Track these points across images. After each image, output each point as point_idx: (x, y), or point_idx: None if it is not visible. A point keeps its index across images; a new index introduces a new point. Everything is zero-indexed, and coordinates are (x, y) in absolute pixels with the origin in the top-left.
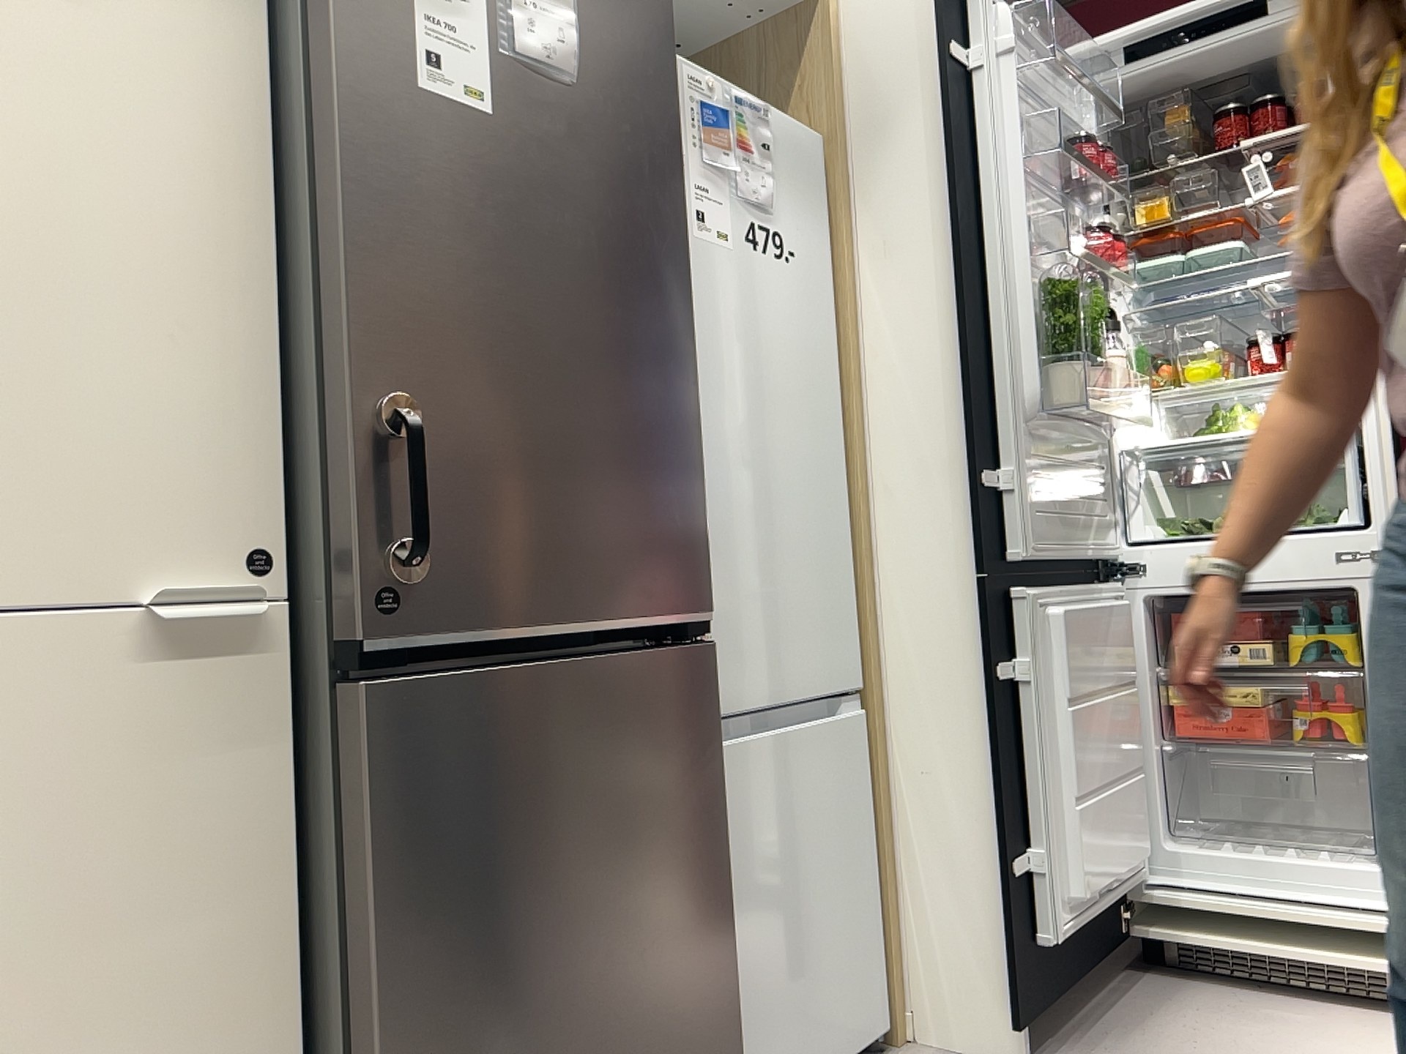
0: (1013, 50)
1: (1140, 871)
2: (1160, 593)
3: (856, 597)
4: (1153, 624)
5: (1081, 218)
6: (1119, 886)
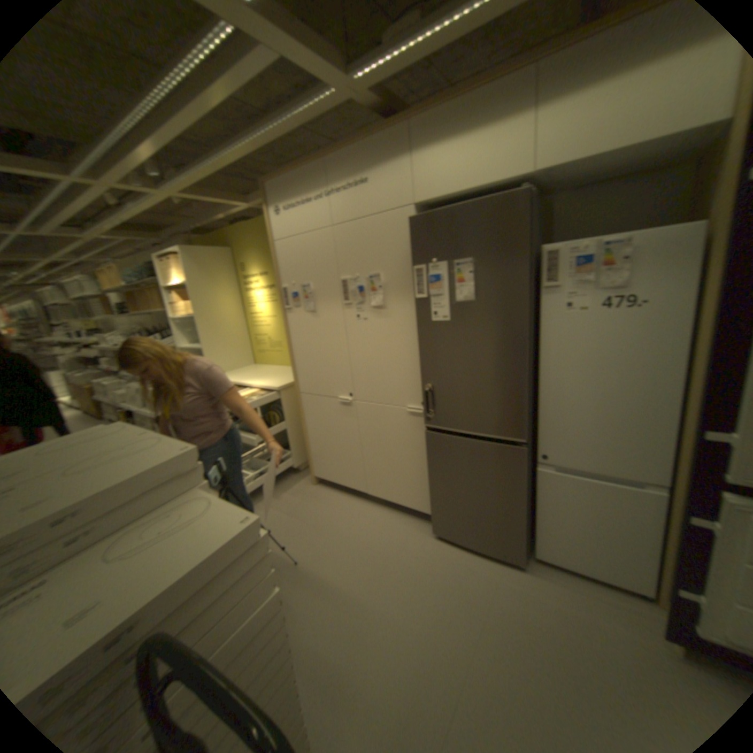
0: None
1: None
2: None
3: (680, 451)
4: None
5: None
6: None
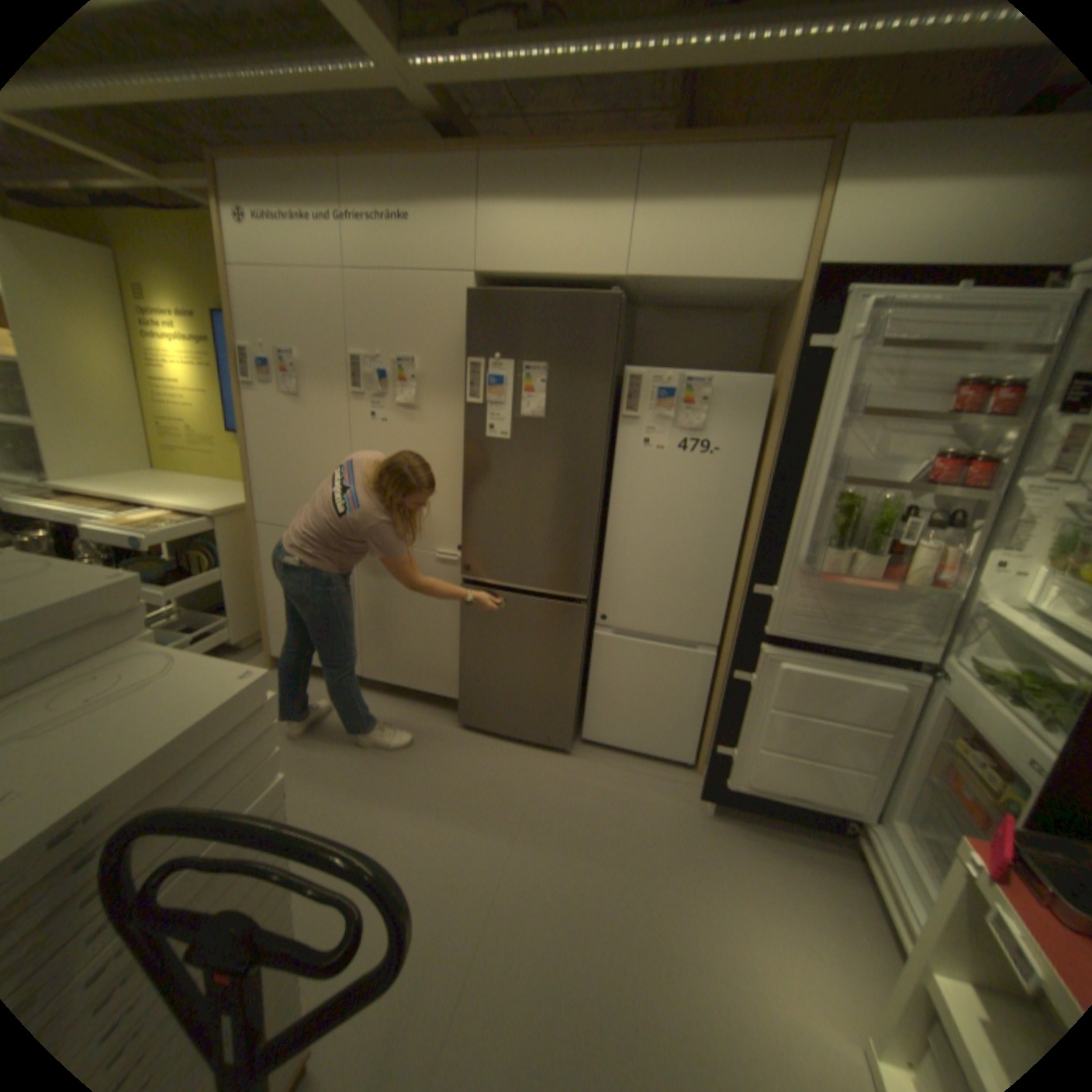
0: (872, 332)
1: (856, 817)
2: (951, 701)
3: (731, 608)
4: (954, 716)
5: (987, 431)
6: (814, 806)
